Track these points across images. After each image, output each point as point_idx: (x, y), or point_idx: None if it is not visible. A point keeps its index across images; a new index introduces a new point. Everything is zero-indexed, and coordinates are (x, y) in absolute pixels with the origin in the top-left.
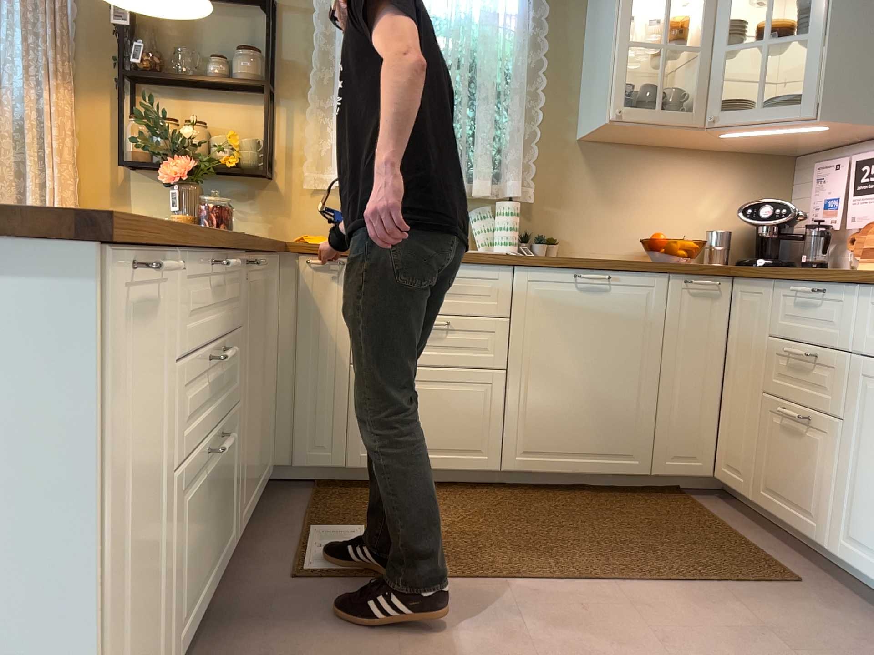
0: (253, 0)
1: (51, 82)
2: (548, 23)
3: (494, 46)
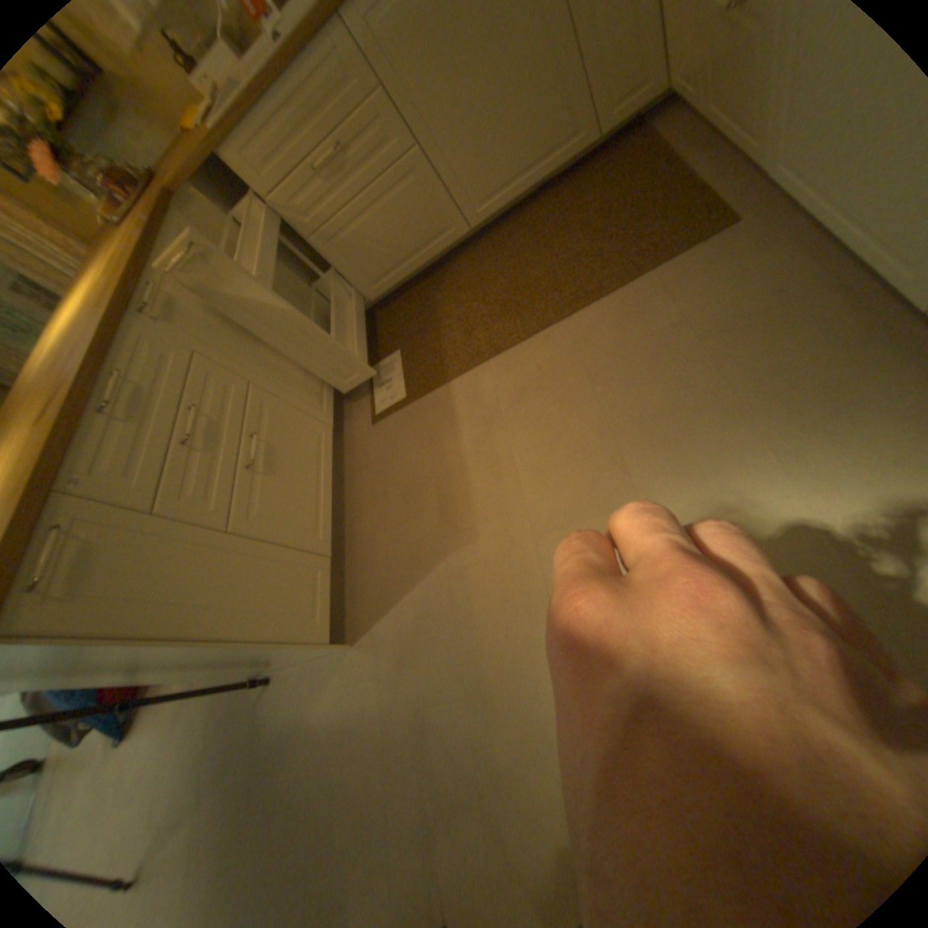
0: None
1: None
2: None
3: None
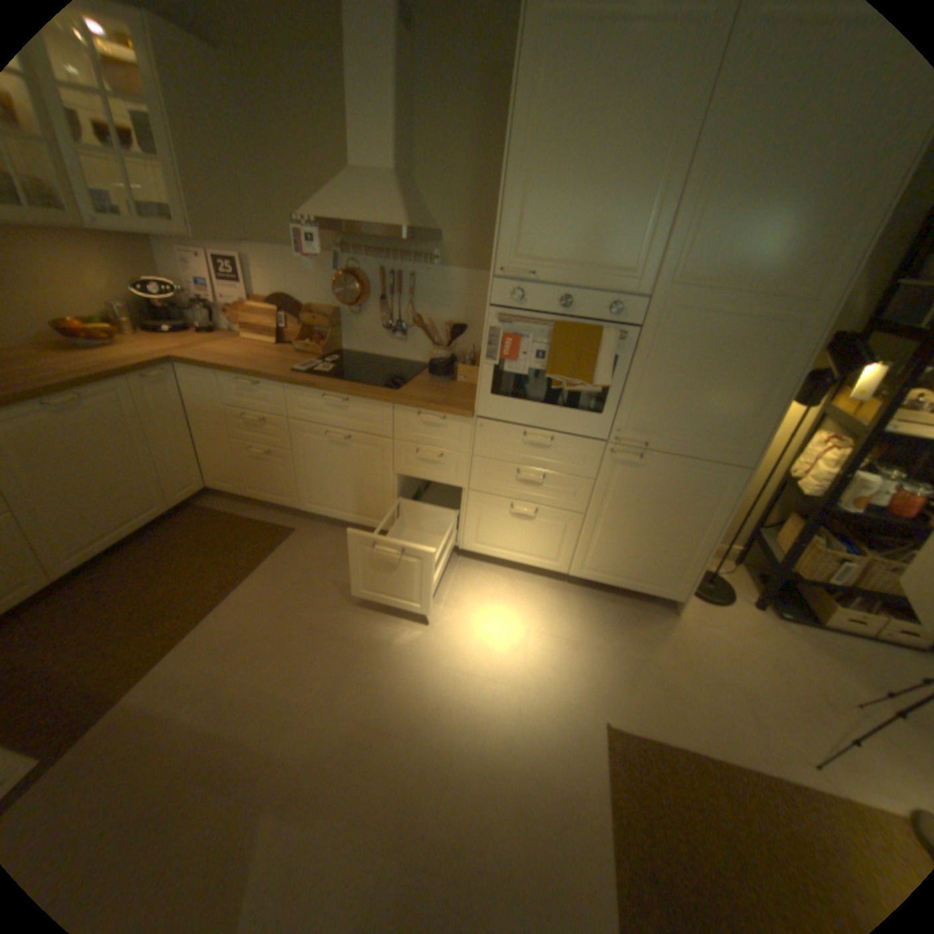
0: None
1: None
2: None
3: None
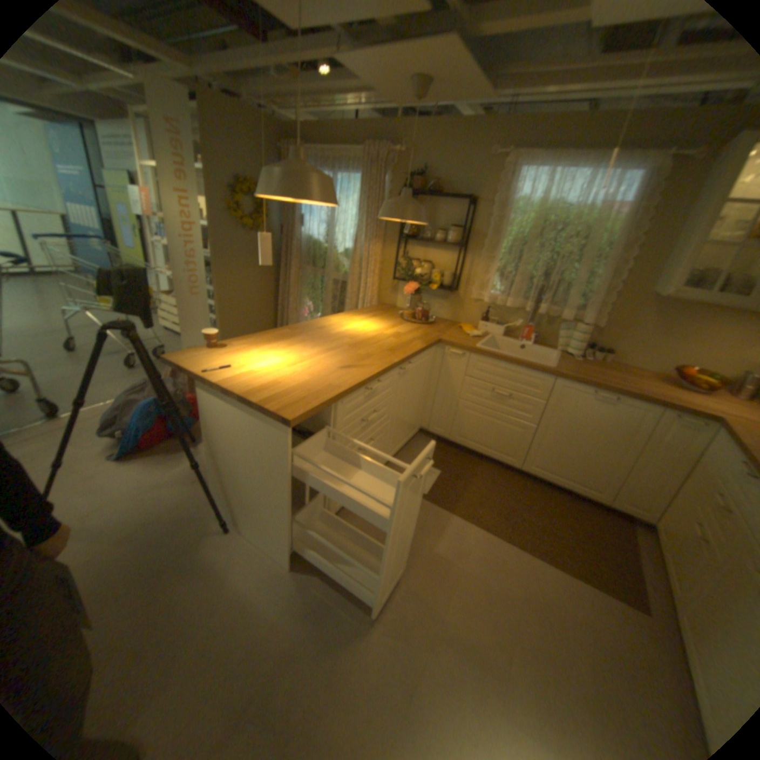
0: (465, 196)
1: (372, 240)
2: (658, 207)
3: (604, 228)
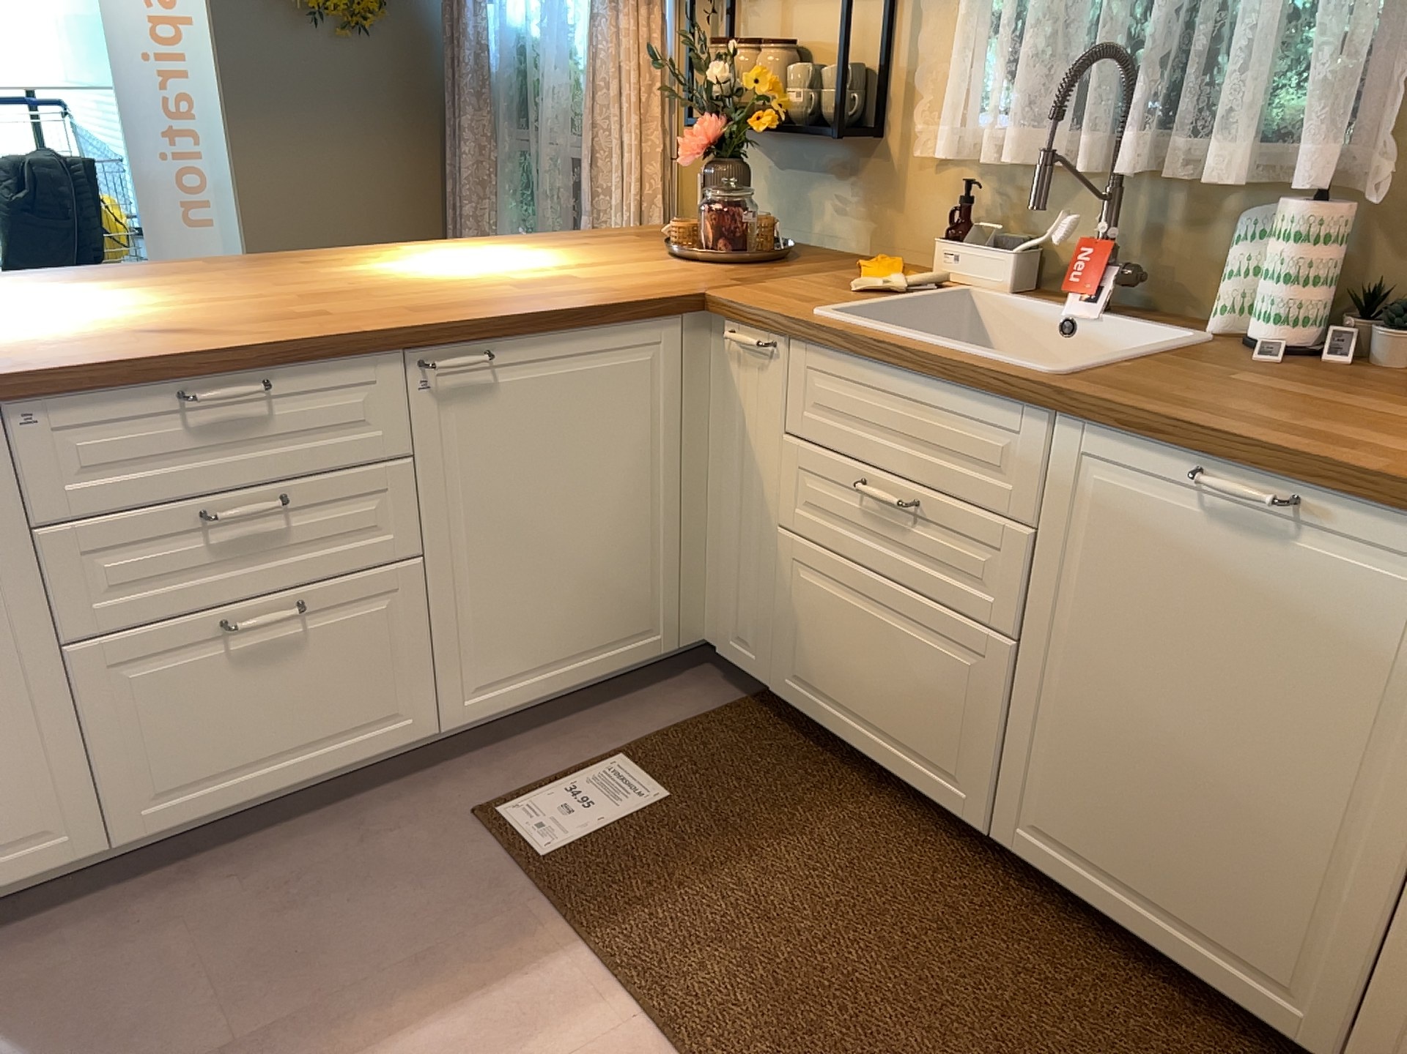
0: None
1: (626, 3)
2: None
3: None
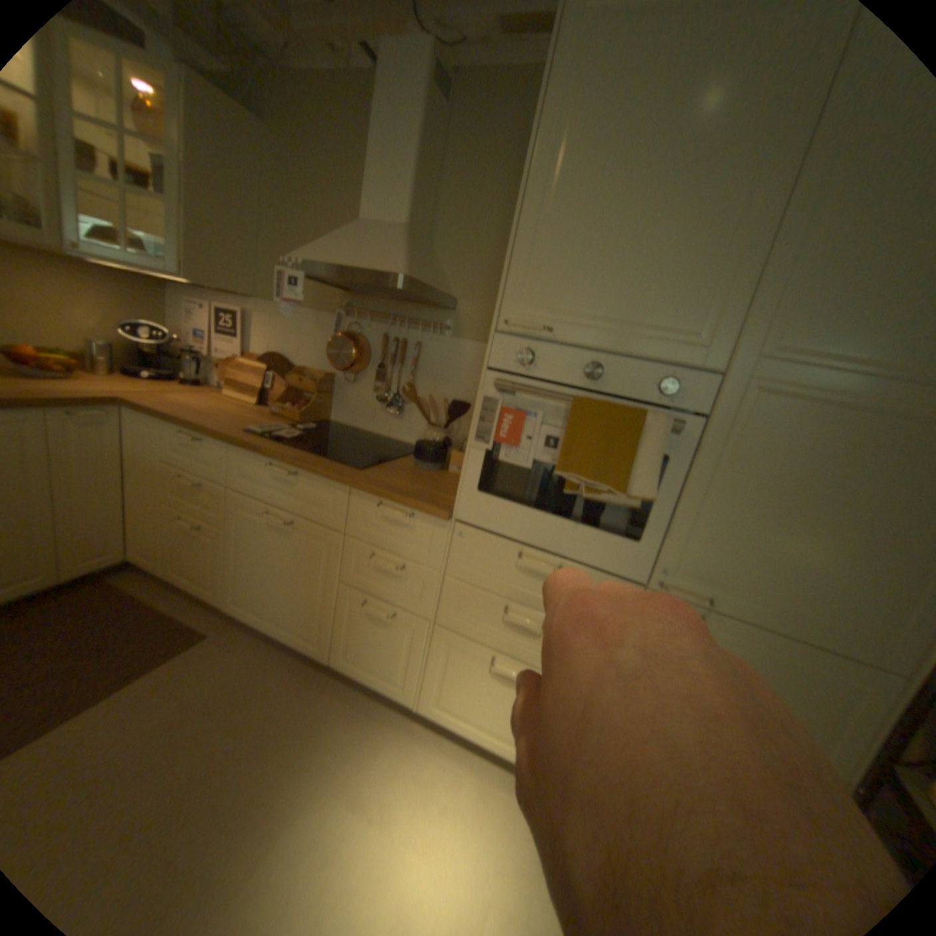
0: None
1: None
2: None
3: None
